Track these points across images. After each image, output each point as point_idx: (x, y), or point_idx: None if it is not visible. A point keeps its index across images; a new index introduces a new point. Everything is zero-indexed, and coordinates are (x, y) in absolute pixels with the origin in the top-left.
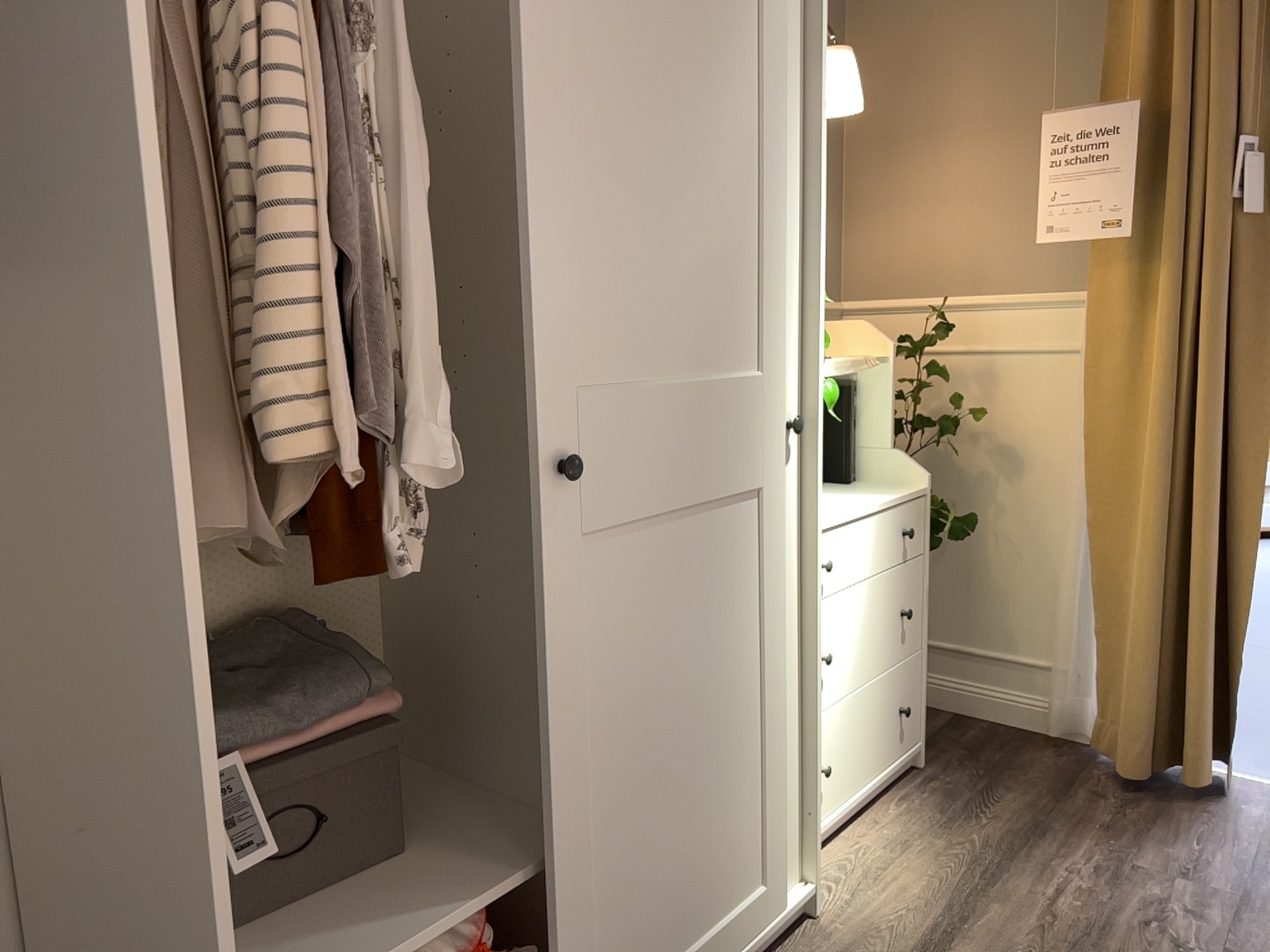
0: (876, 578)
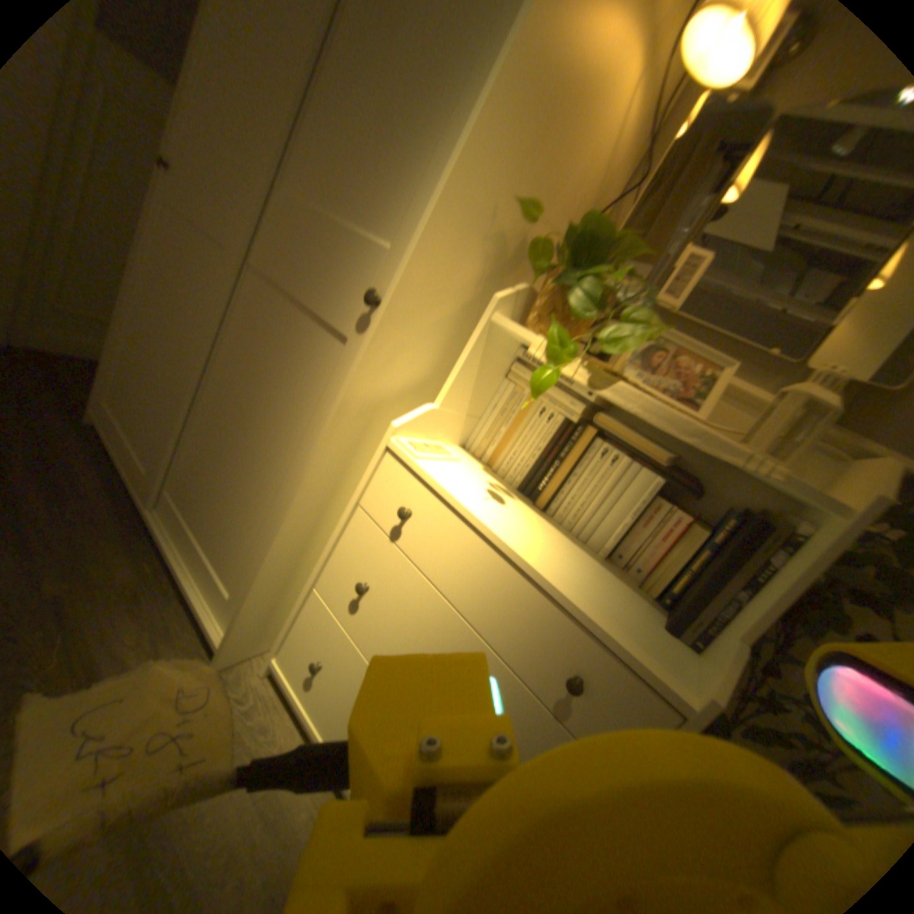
0: (478, 636)
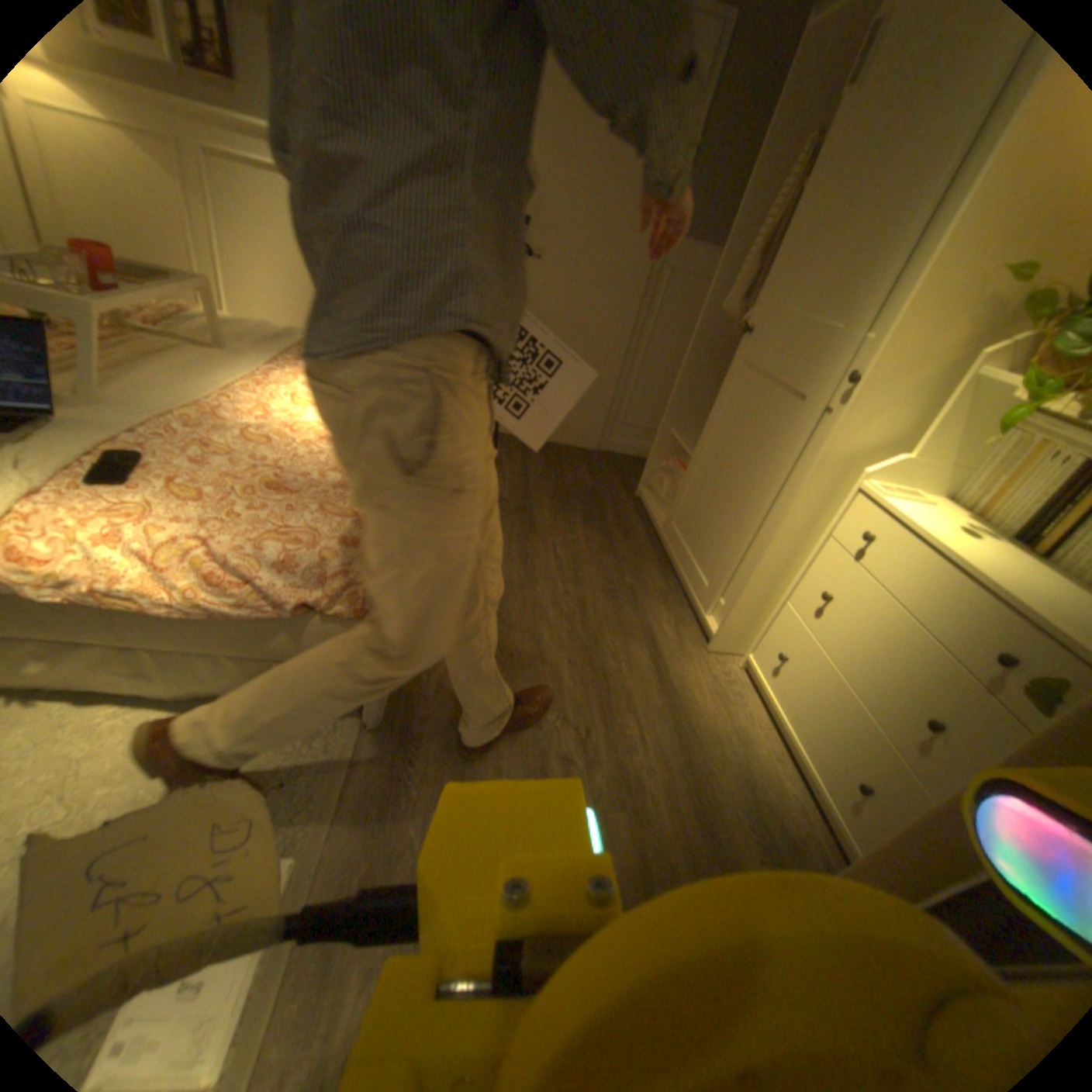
0: (926, 631)
